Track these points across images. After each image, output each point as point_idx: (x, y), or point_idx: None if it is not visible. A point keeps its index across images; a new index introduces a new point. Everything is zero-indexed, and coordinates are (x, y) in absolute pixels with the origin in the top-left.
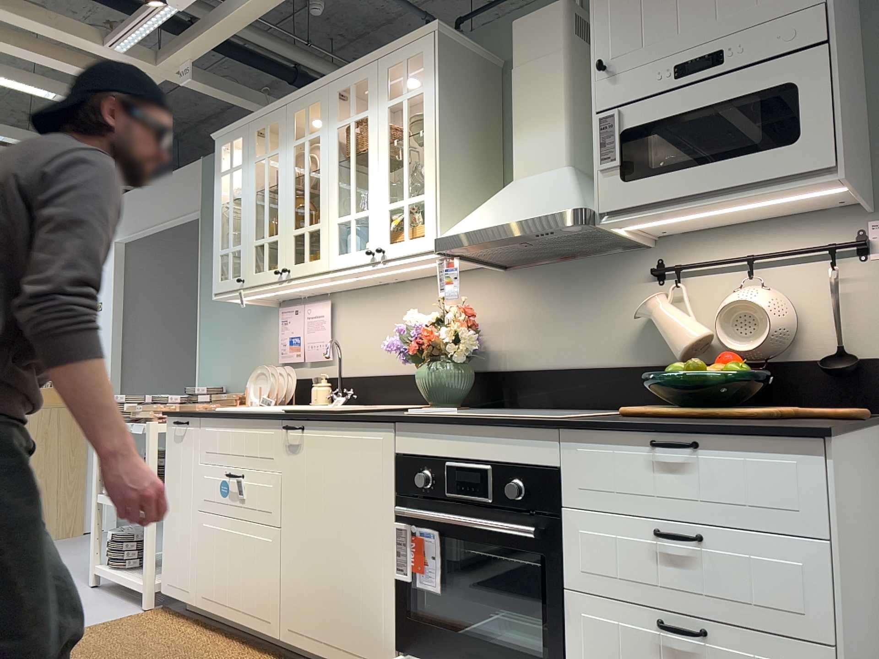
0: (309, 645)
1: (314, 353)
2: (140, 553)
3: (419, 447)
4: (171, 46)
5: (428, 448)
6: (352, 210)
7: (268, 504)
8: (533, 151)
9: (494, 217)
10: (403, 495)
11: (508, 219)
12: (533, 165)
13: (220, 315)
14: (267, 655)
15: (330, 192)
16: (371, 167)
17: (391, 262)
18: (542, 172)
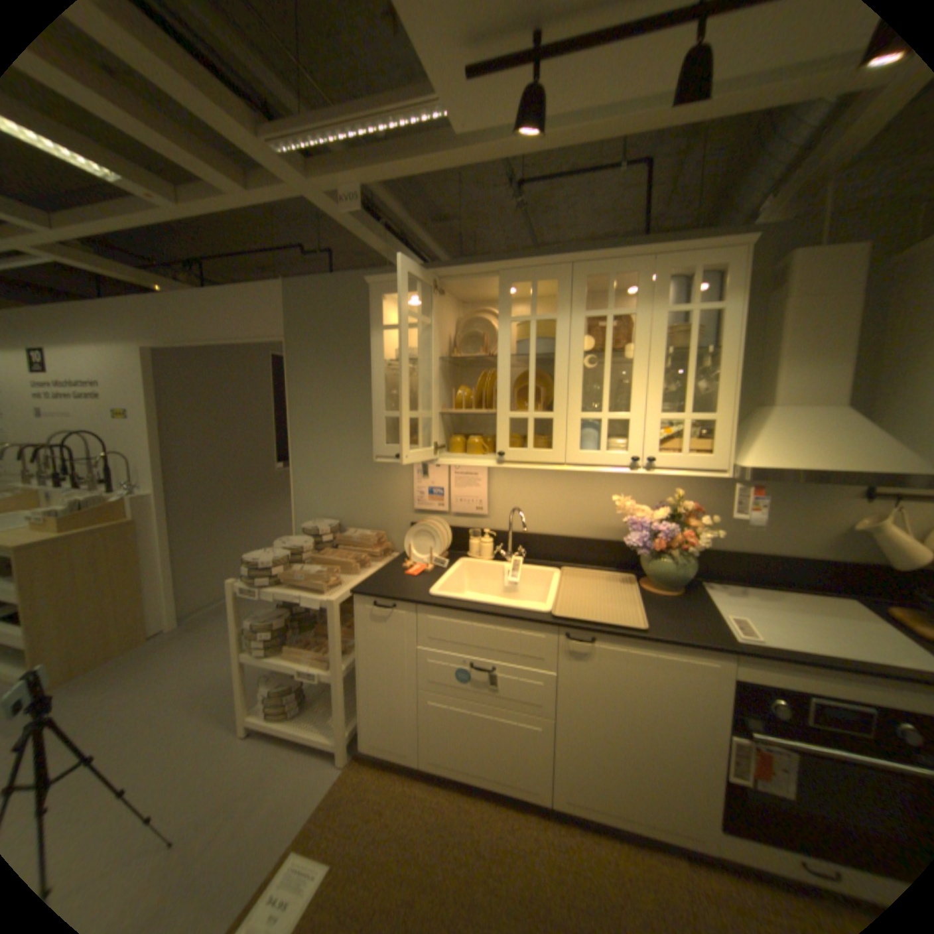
0: (598, 818)
1: (466, 507)
2: (296, 701)
3: (774, 681)
4: (333, 155)
5: (787, 683)
6: (606, 410)
7: (538, 700)
8: (811, 384)
9: (817, 458)
10: (746, 717)
11: (845, 466)
12: (810, 398)
13: (322, 451)
14: (527, 815)
15: (572, 385)
16: (639, 371)
17: (661, 472)
18: (820, 407)
